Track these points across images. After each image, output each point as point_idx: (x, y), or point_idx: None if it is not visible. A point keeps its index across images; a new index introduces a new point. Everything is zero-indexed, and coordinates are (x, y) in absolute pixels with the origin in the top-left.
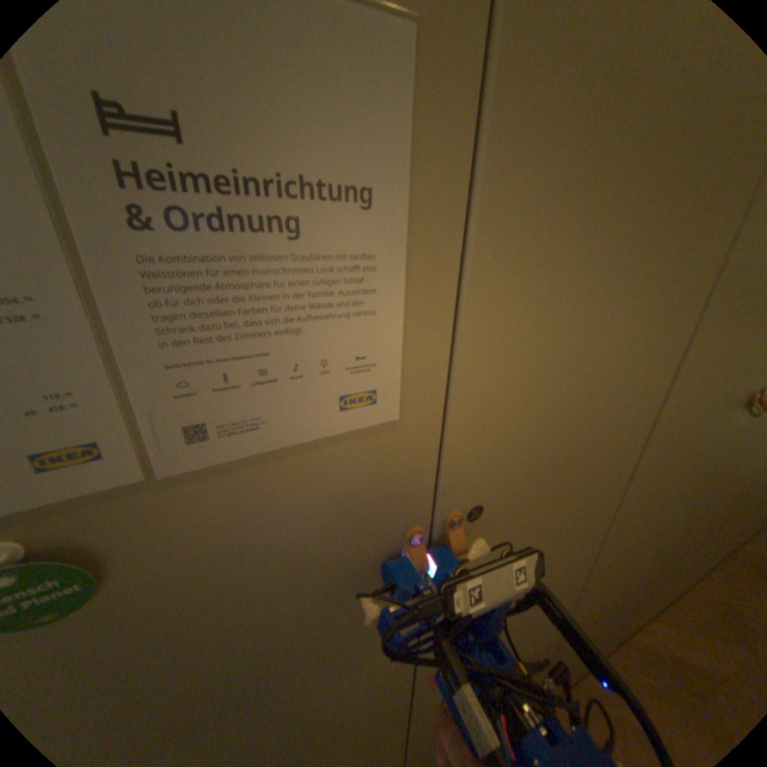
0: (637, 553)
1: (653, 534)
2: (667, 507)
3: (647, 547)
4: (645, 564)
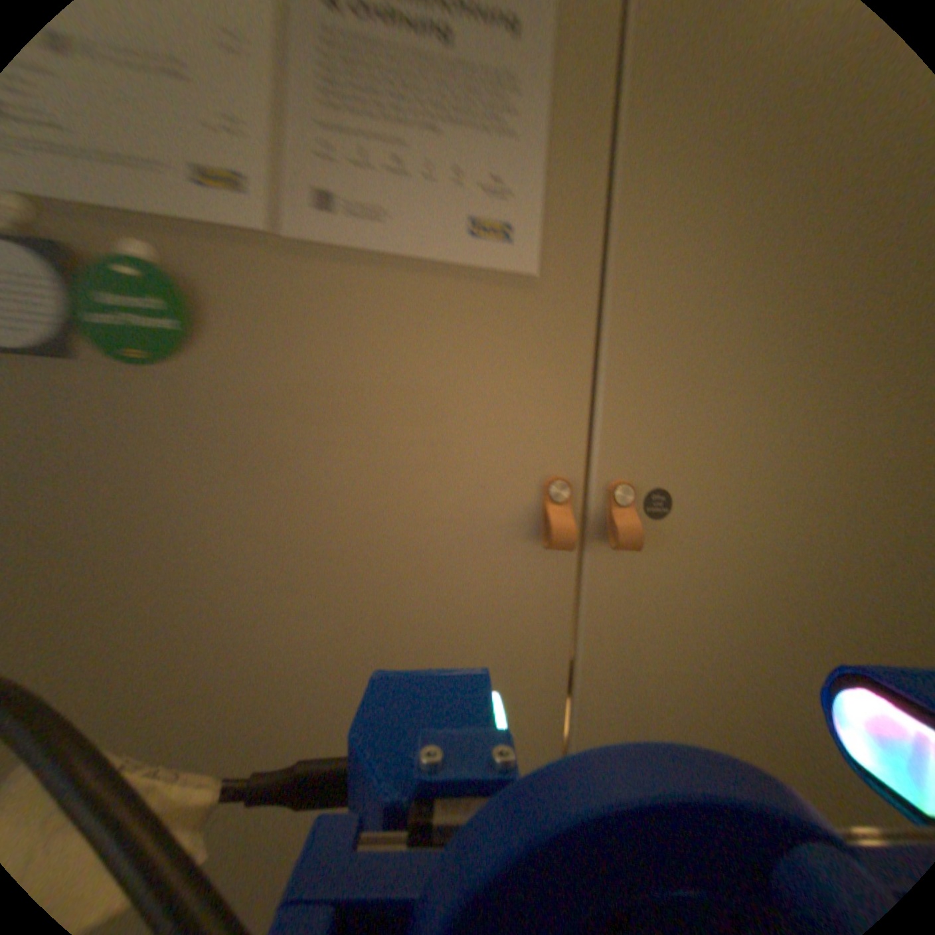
0: None
1: None
2: None
3: None
4: None
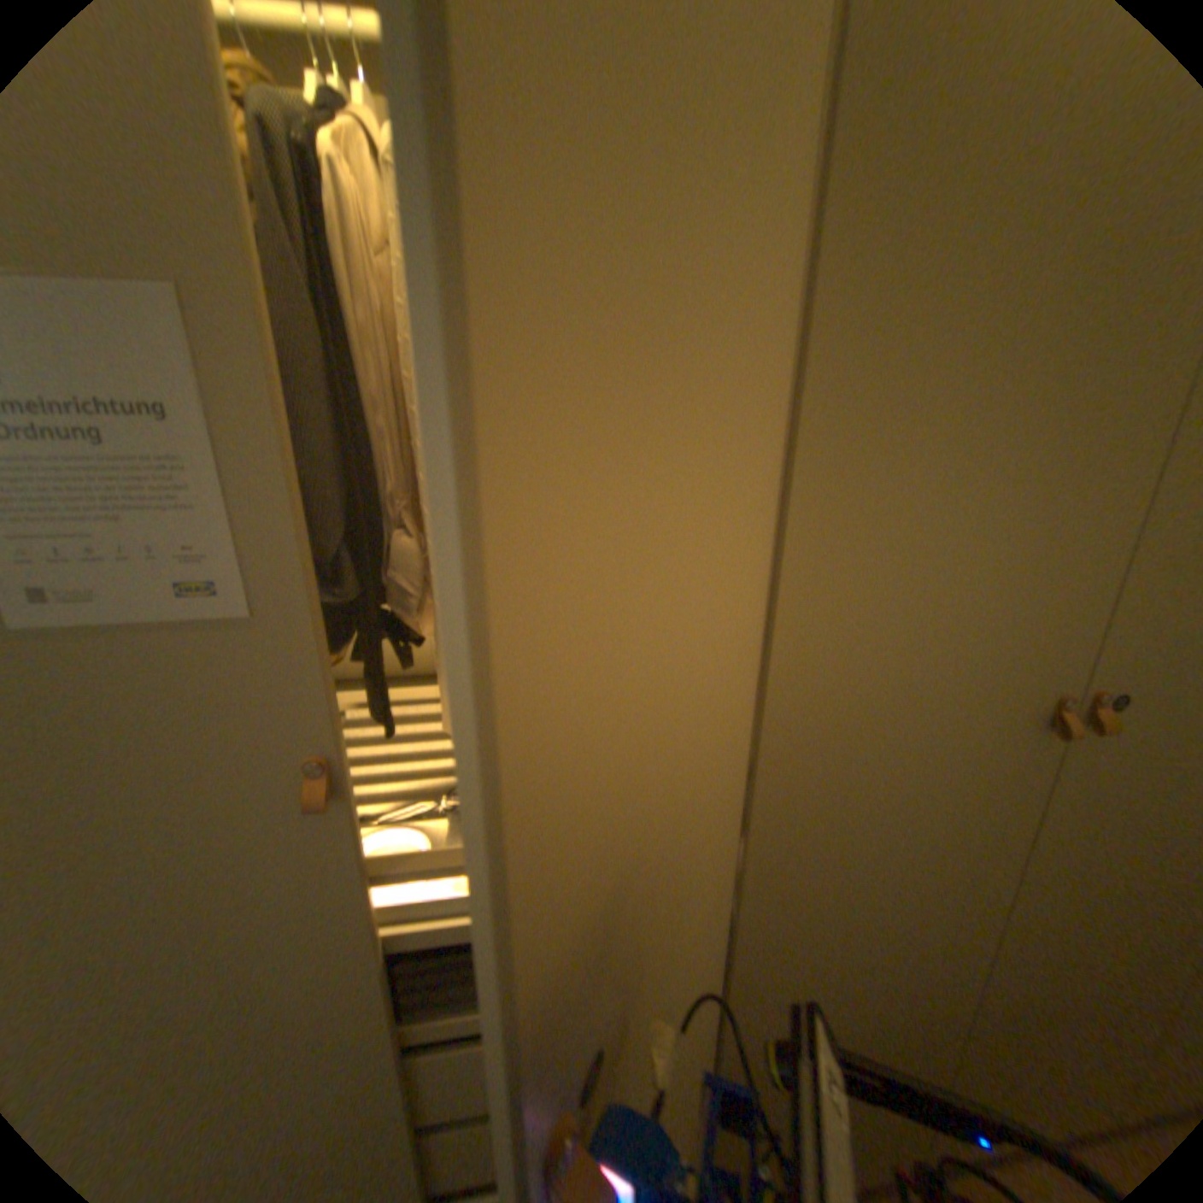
0: (860, 955)
1: (893, 928)
2: (905, 879)
3: (888, 950)
4: (904, 989)
